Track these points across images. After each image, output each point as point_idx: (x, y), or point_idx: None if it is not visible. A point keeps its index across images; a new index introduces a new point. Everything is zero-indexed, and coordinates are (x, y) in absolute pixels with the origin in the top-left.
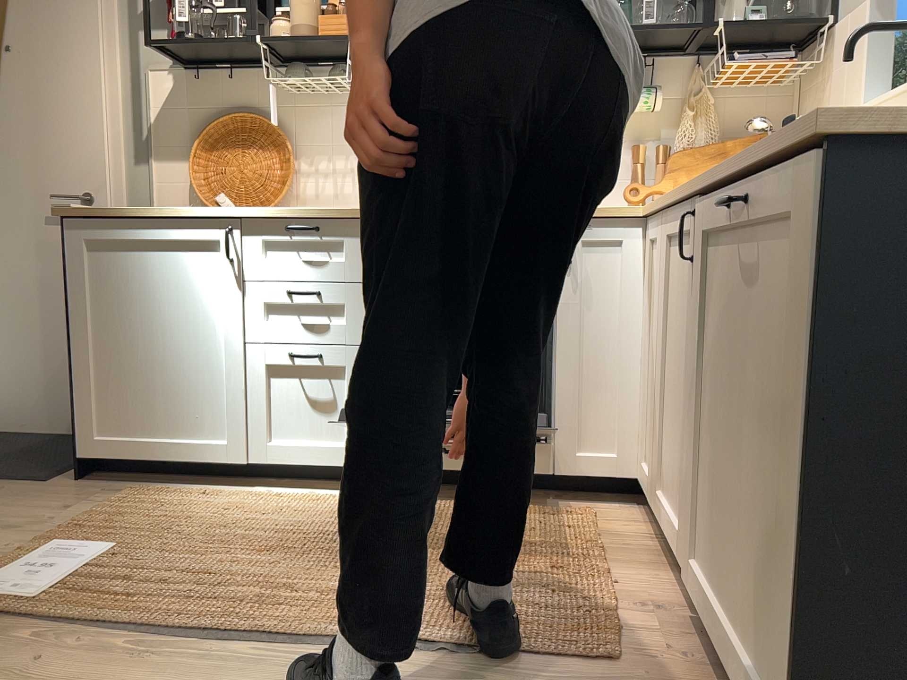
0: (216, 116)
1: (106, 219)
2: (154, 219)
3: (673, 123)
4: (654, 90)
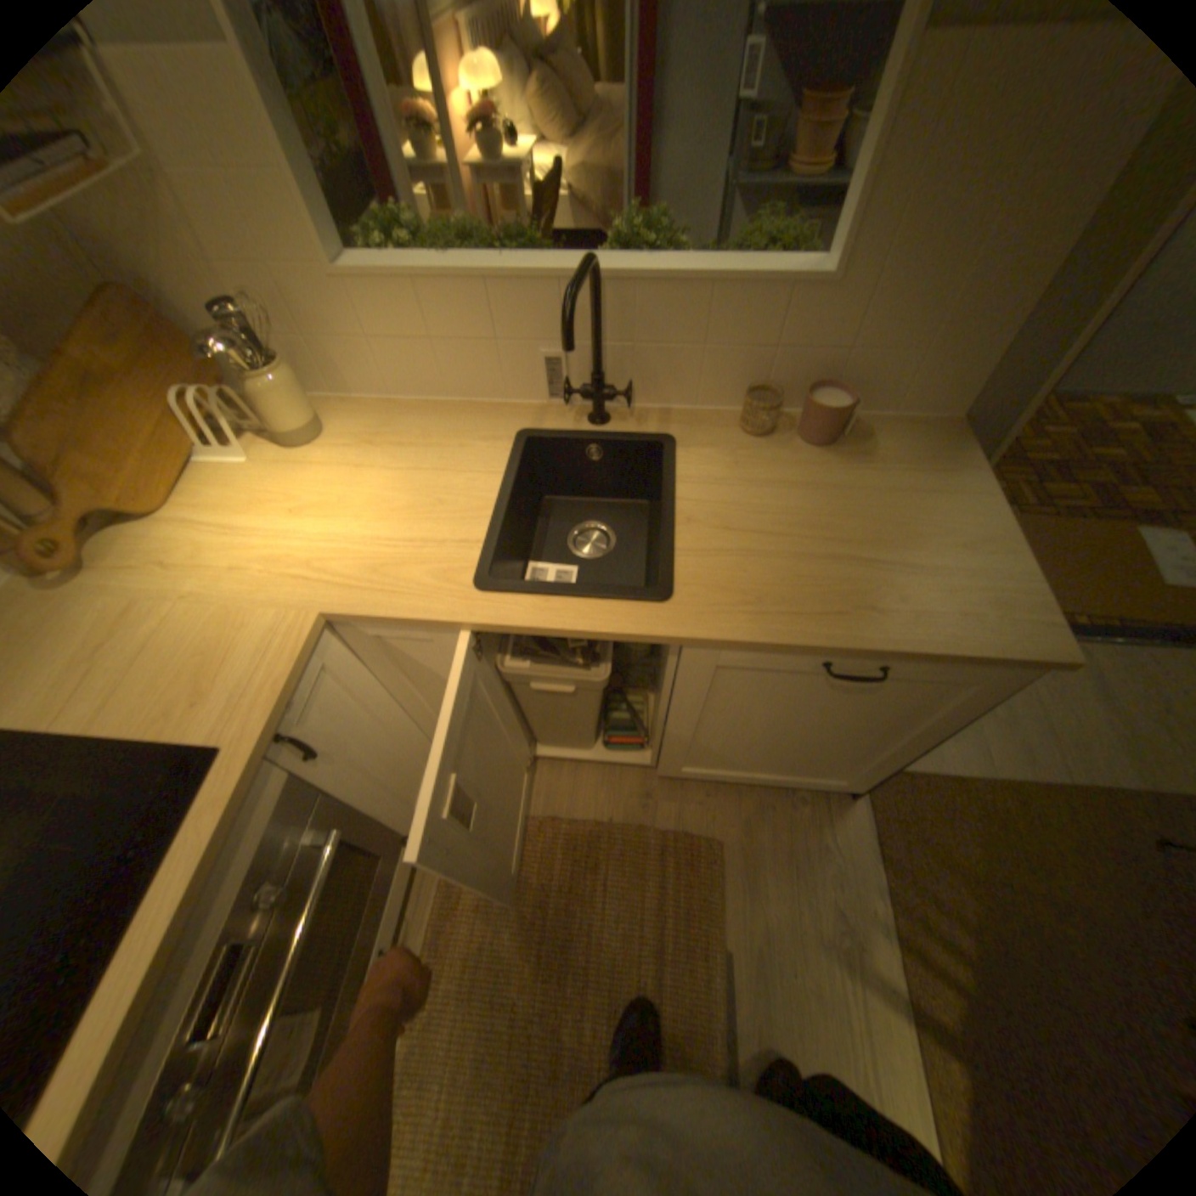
0: None
1: None
2: None
3: None
4: None
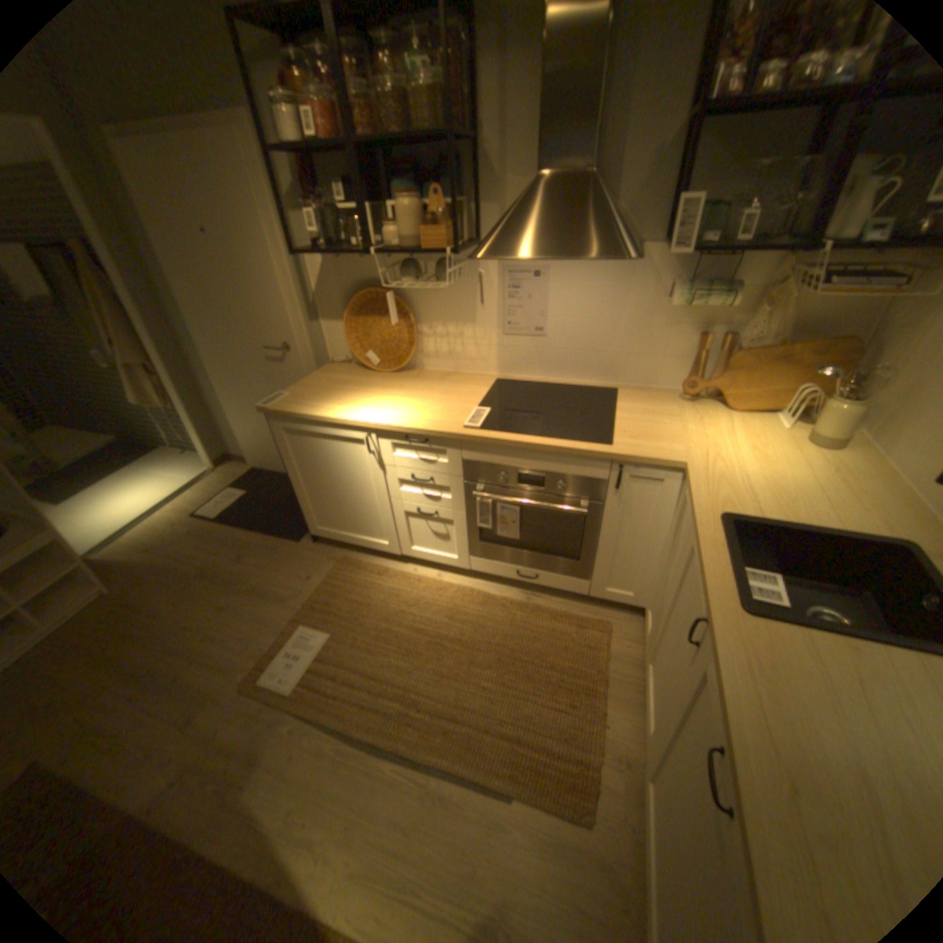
0: (356, 286)
1: (289, 417)
2: (318, 421)
3: (750, 308)
4: (739, 274)
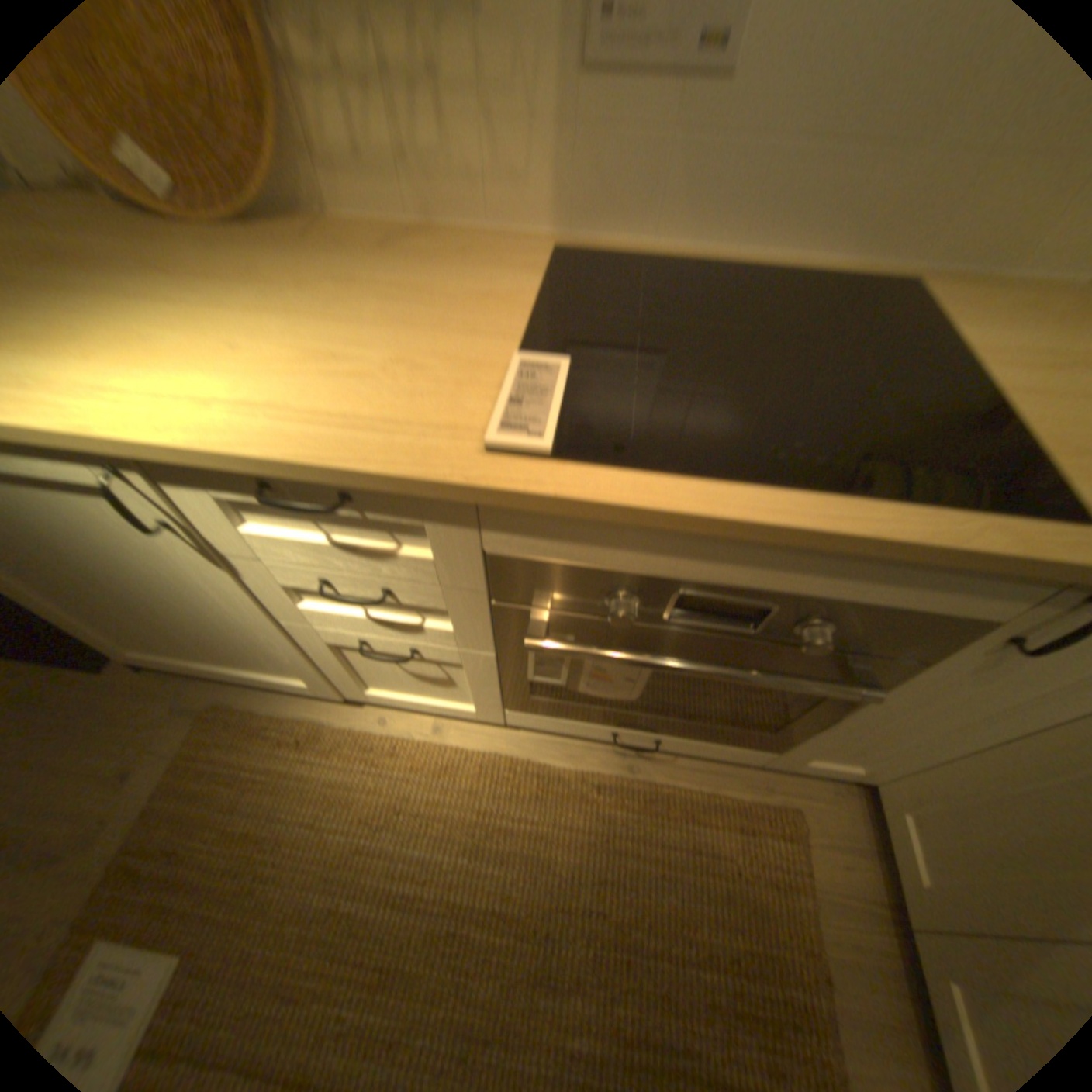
0: None
1: None
2: None
3: None
4: None
